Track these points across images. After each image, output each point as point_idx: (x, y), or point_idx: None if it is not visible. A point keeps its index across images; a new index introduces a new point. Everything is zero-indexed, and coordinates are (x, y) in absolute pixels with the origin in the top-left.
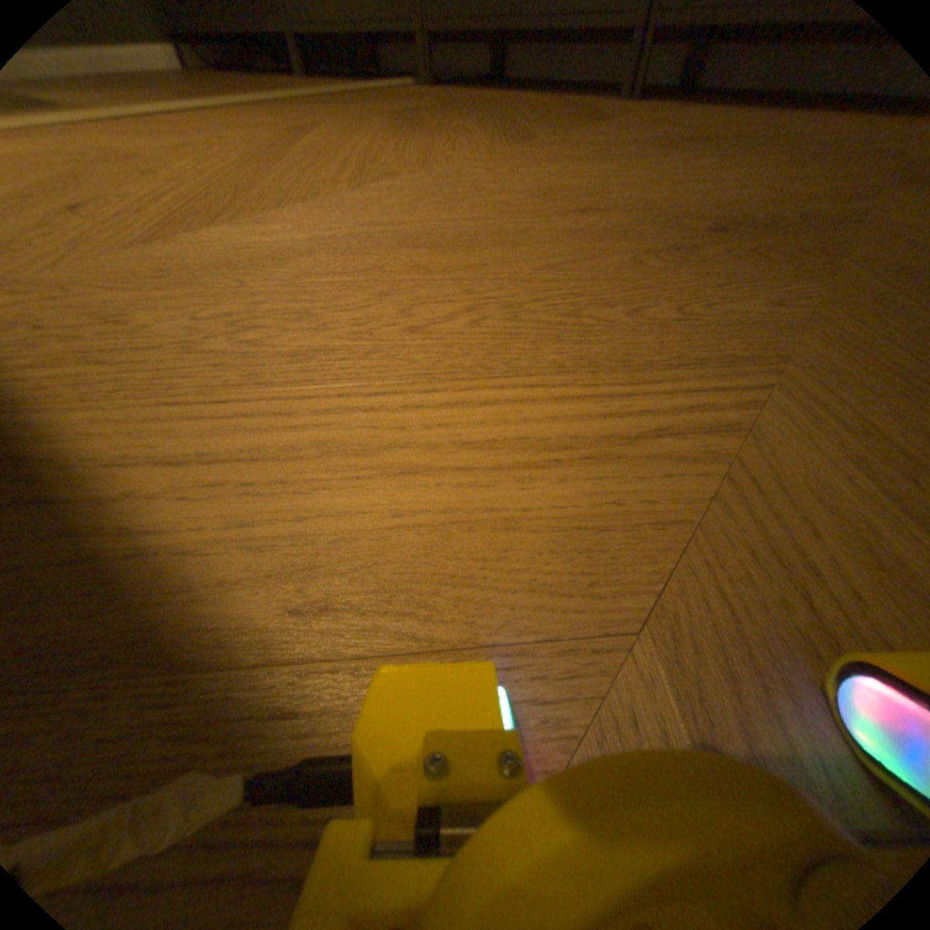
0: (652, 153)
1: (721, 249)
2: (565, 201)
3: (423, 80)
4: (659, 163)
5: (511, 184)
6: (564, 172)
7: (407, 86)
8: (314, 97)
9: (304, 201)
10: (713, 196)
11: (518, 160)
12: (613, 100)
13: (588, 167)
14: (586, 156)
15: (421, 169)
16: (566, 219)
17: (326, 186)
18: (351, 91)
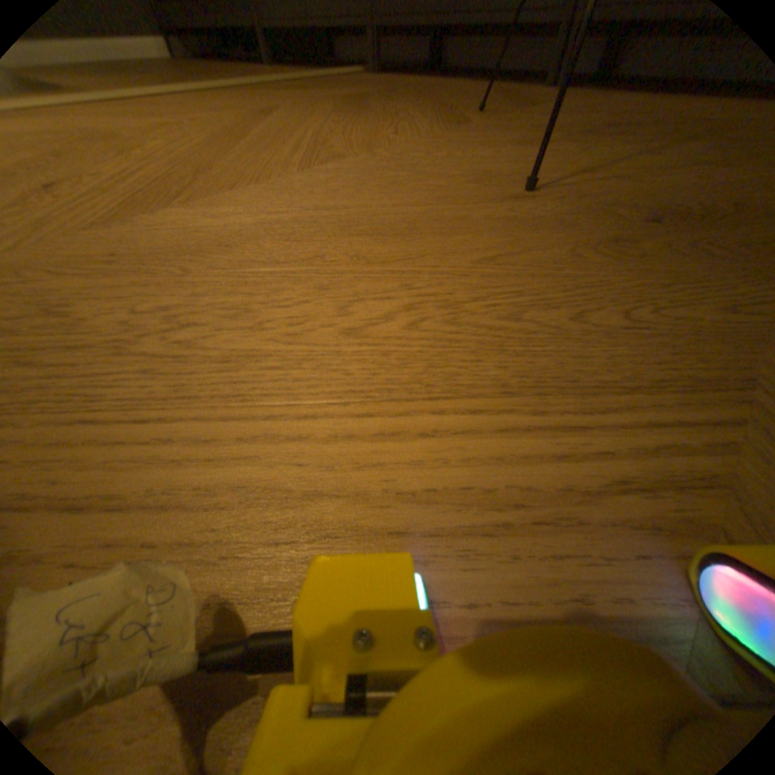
0: (574, 140)
1: (651, 245)
2: (494, 188)
3: (369, 69)
4: (581, 150)
5: (443, 169)
6: (493, 158)
7: (356, 74)
8: (275, 83)
9: (250, 183)
10: (637, 186)
11: (450, 145)
12: (536, 89)
13: (515, 153)
14: (513, 143)
15: (360, 152)
16: (494, 208)
17: (273, 168)
18: (307, 78)
